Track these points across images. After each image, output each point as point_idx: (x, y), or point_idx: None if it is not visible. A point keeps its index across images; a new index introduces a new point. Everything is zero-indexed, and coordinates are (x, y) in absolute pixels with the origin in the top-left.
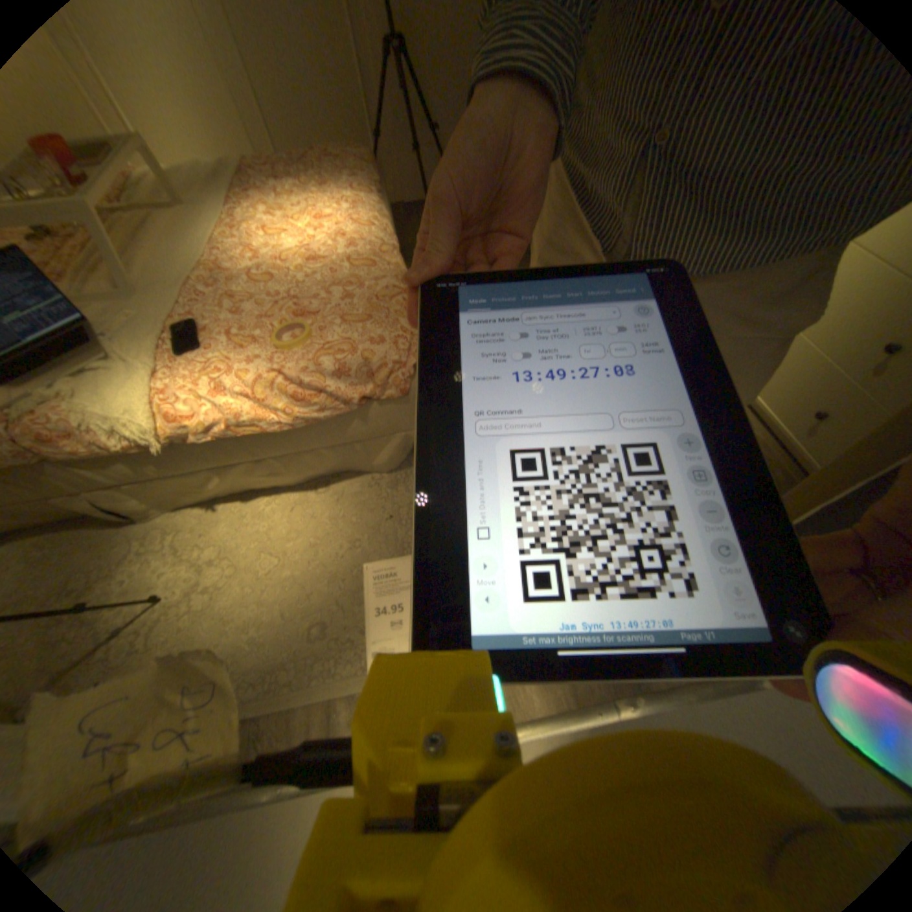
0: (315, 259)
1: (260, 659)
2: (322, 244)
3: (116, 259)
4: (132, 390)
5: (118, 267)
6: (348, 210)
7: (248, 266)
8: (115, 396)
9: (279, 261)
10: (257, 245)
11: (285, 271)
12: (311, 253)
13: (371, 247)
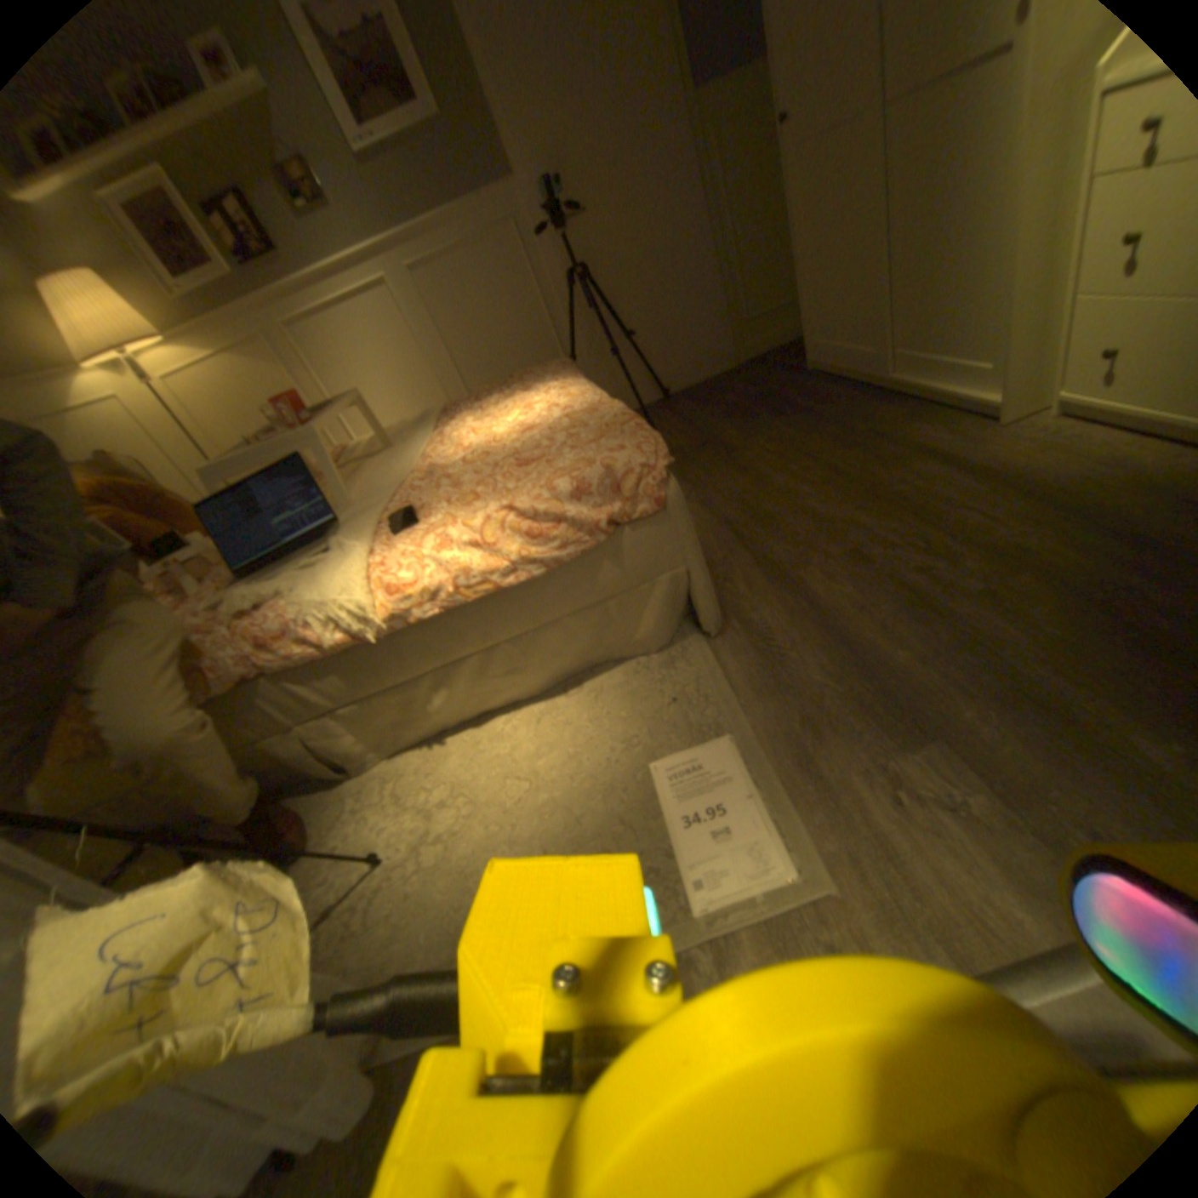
0: (532, 427)
1: None
2: (537, 418)
3: (338, 478)
4: (353, 566)
5: (340, 484)
6: (559, 391)
7: (464, 455)
8: (336, 576)
9: (495, 440)
10: (470, 440)
11: (502, 445)
12: (526, 425)
13: (589, 402)
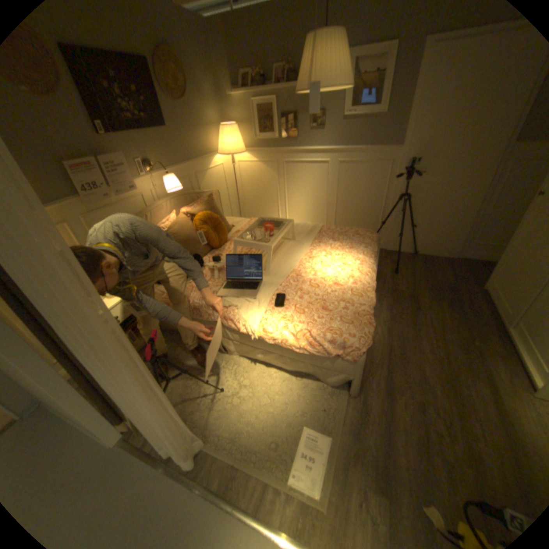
0: (337, 285)
1: (250, 444)
2: (342, 278)
3: (269, 263)
4: (258, 316)
5: (268, 266)
6: (358, 265)
7: (310, 278)
8: (252, 315)
9: (323, 281)
10: (316, 270)
11: (323, 286)
12: (336, 281)
13: (362, 287)
